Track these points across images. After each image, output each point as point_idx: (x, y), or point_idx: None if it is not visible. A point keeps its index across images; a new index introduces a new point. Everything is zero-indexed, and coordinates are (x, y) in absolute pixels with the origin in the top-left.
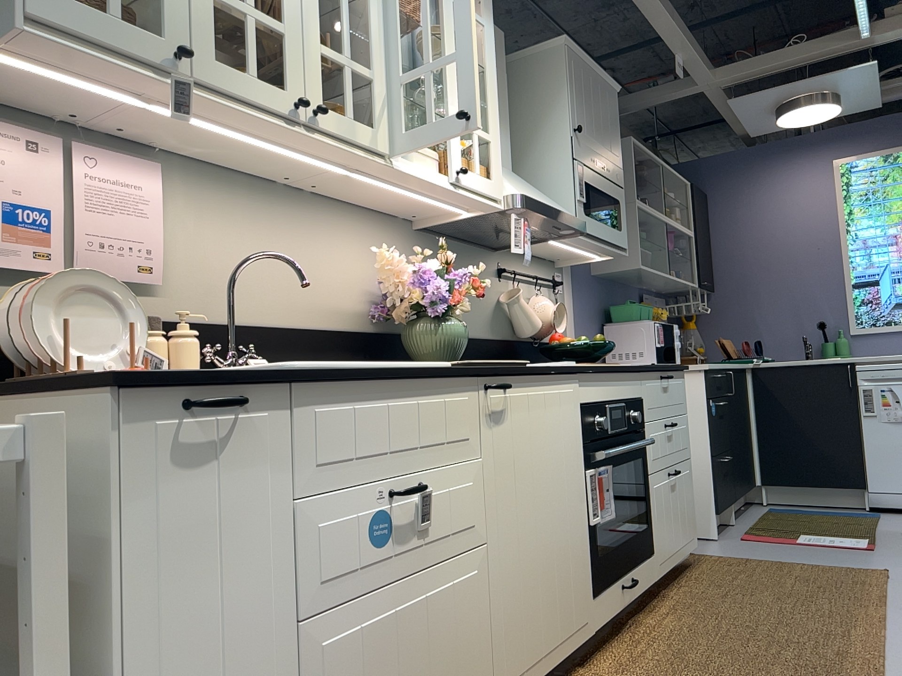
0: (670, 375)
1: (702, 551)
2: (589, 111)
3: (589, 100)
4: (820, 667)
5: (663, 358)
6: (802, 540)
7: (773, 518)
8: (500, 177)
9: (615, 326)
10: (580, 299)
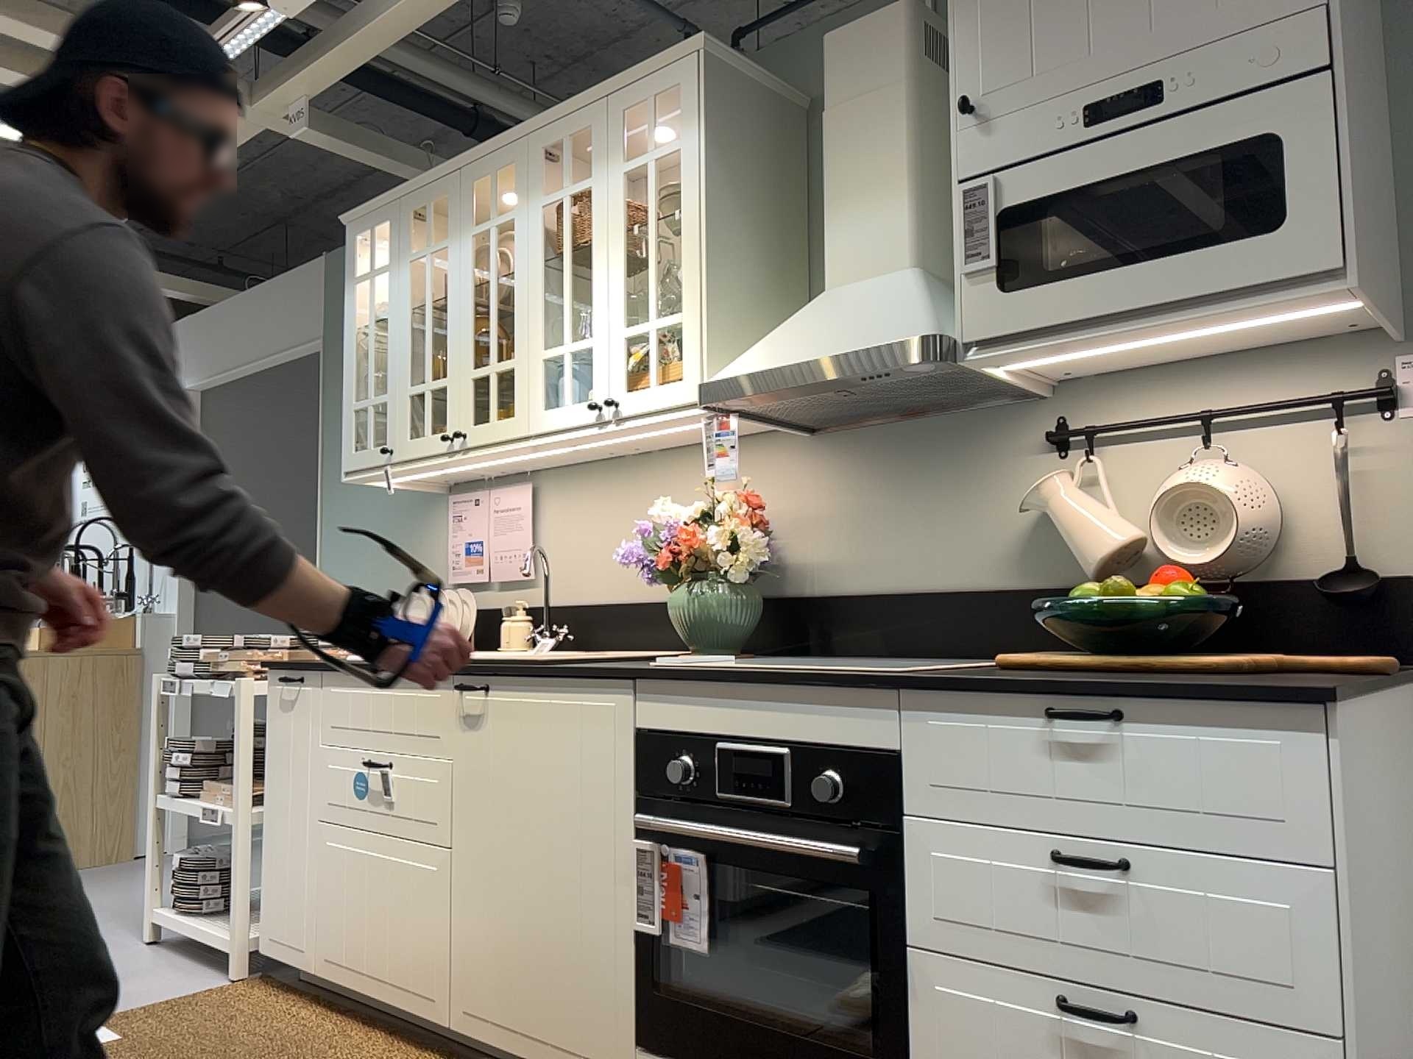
0: (1125, 710)
1: None
2: None
3: None
4: None
5: None
6: None
7: None
8: (693, 366)
9: None
10: None
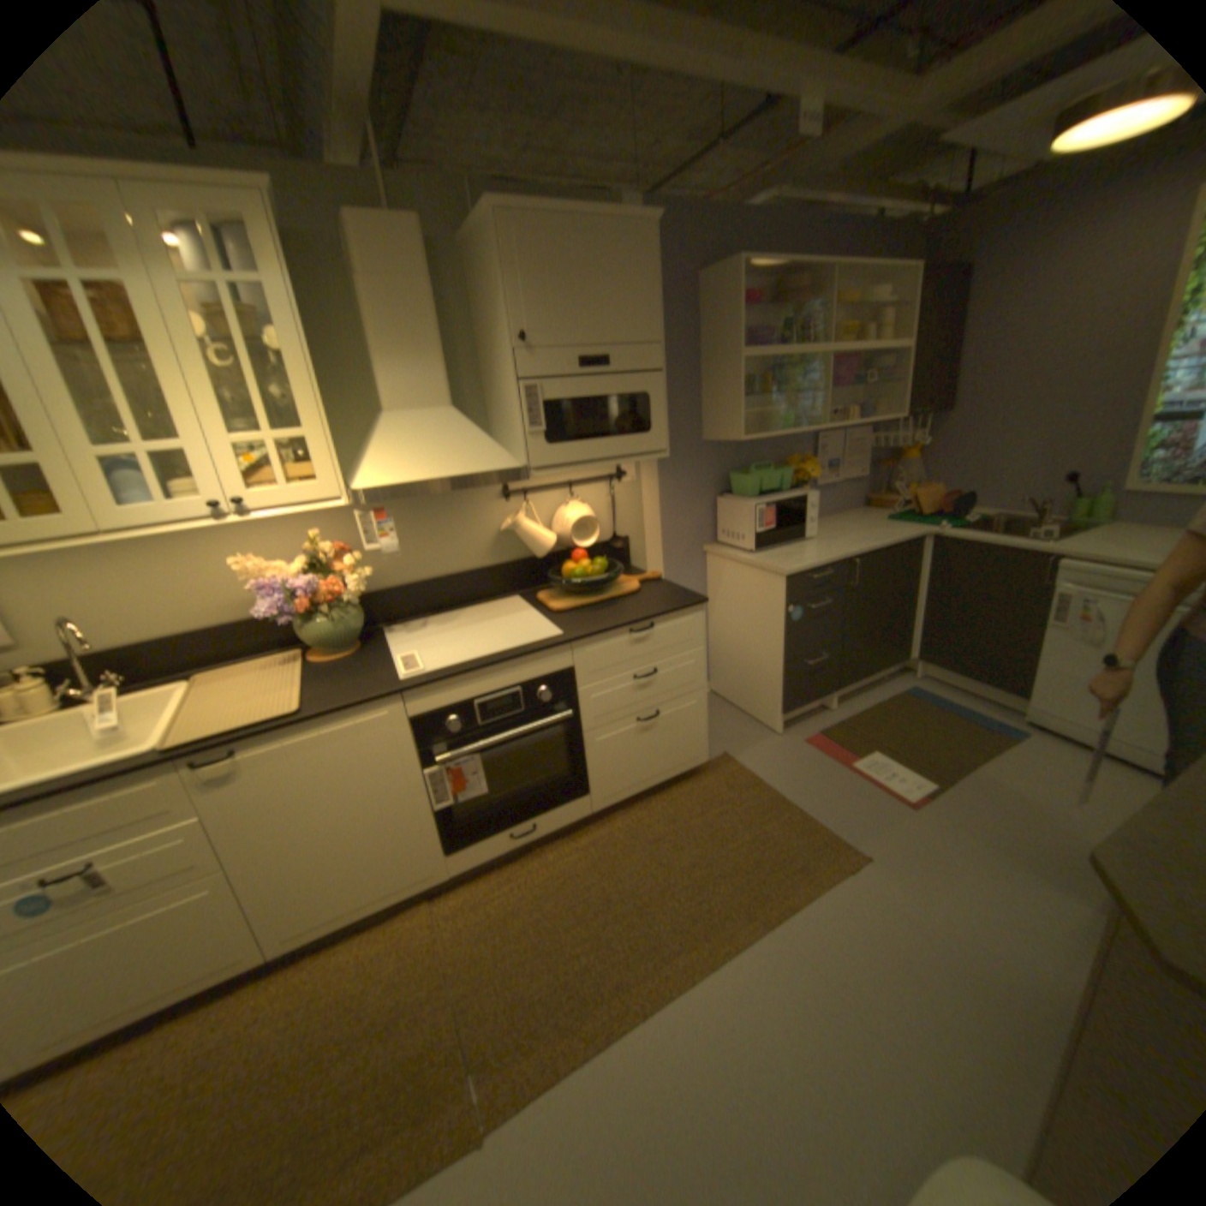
0: (653, 623)
1: (741, 753)
2: (562, 291)
3: (560, 274)
4: (577, 999)
5: (767, 543)
6: (862, 766)
7: (890, 711)
8: (331, 475)
9: (727, 499)
10: (670, 478)
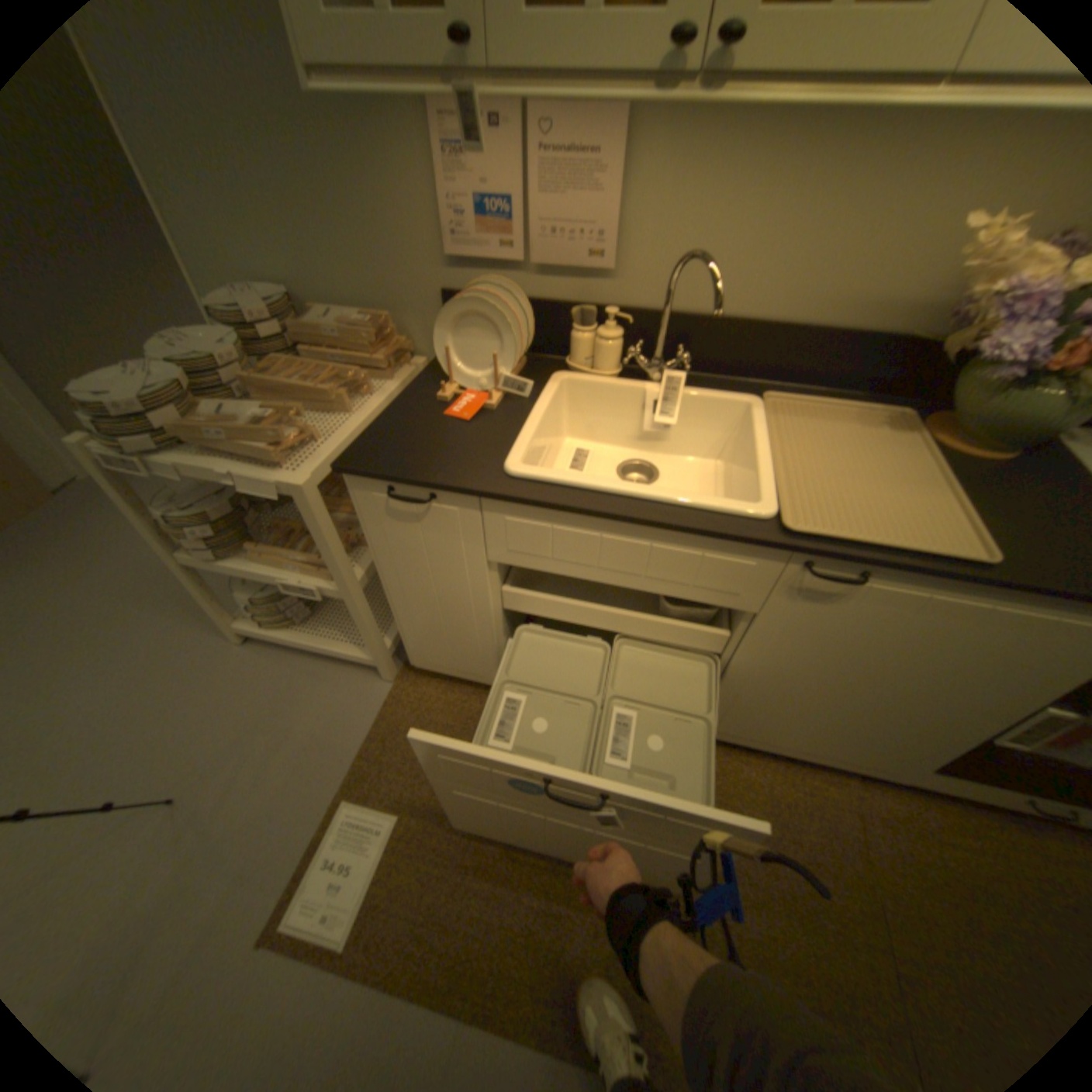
0: None
1: None
2: None
3: None
4: None
5: None
6: None
7: None
8: None
9: None
10: None
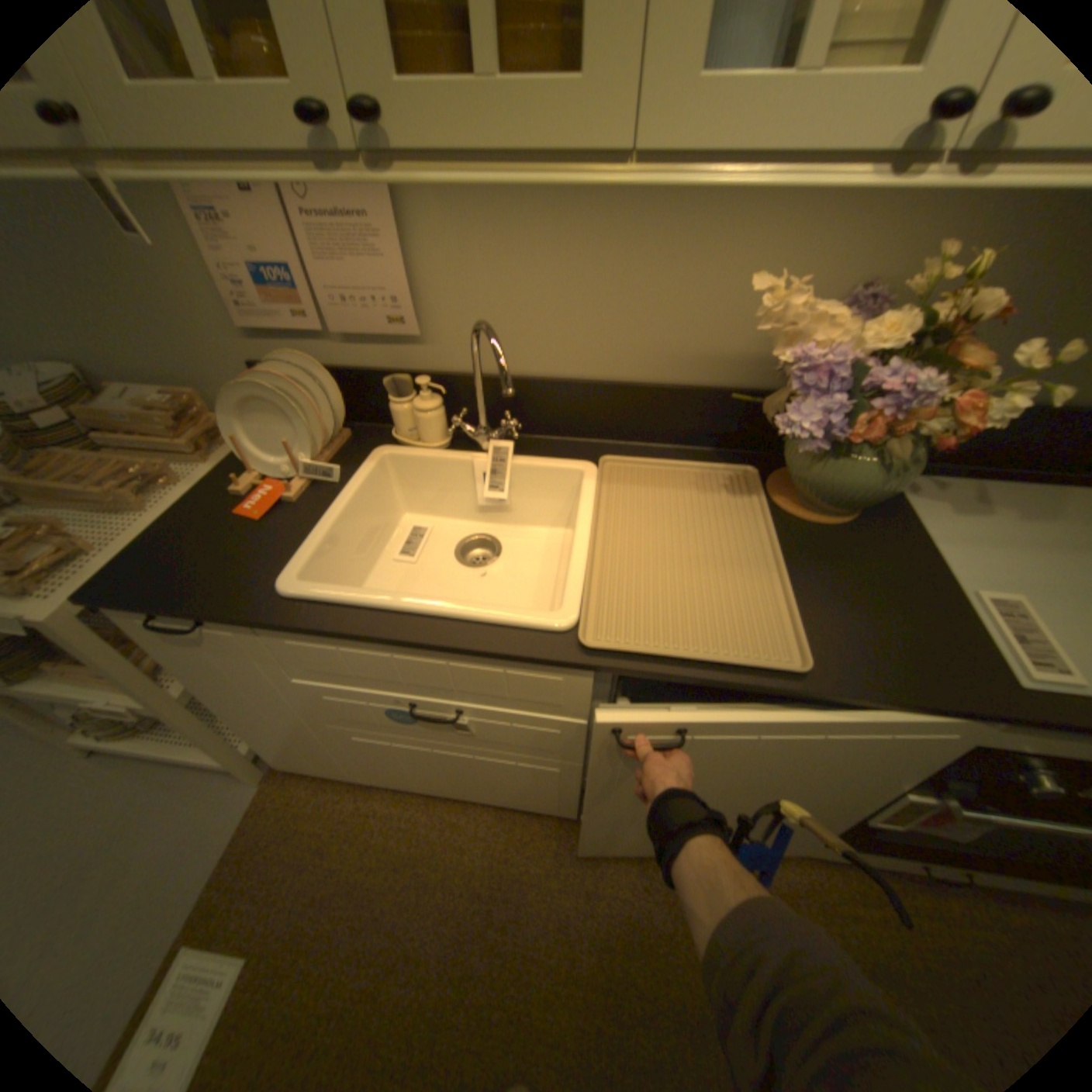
0: None
1: None
2: None
3: None
4: None
5: None
6: None
7: None
8: None
9: None
10: None
